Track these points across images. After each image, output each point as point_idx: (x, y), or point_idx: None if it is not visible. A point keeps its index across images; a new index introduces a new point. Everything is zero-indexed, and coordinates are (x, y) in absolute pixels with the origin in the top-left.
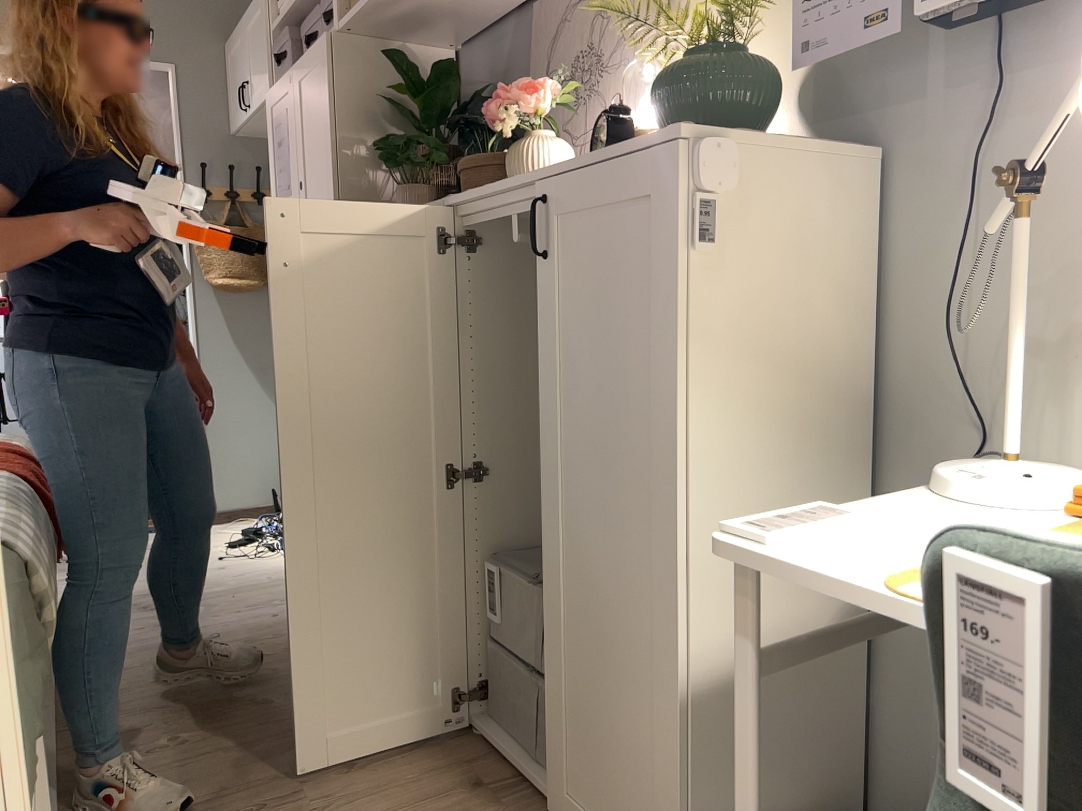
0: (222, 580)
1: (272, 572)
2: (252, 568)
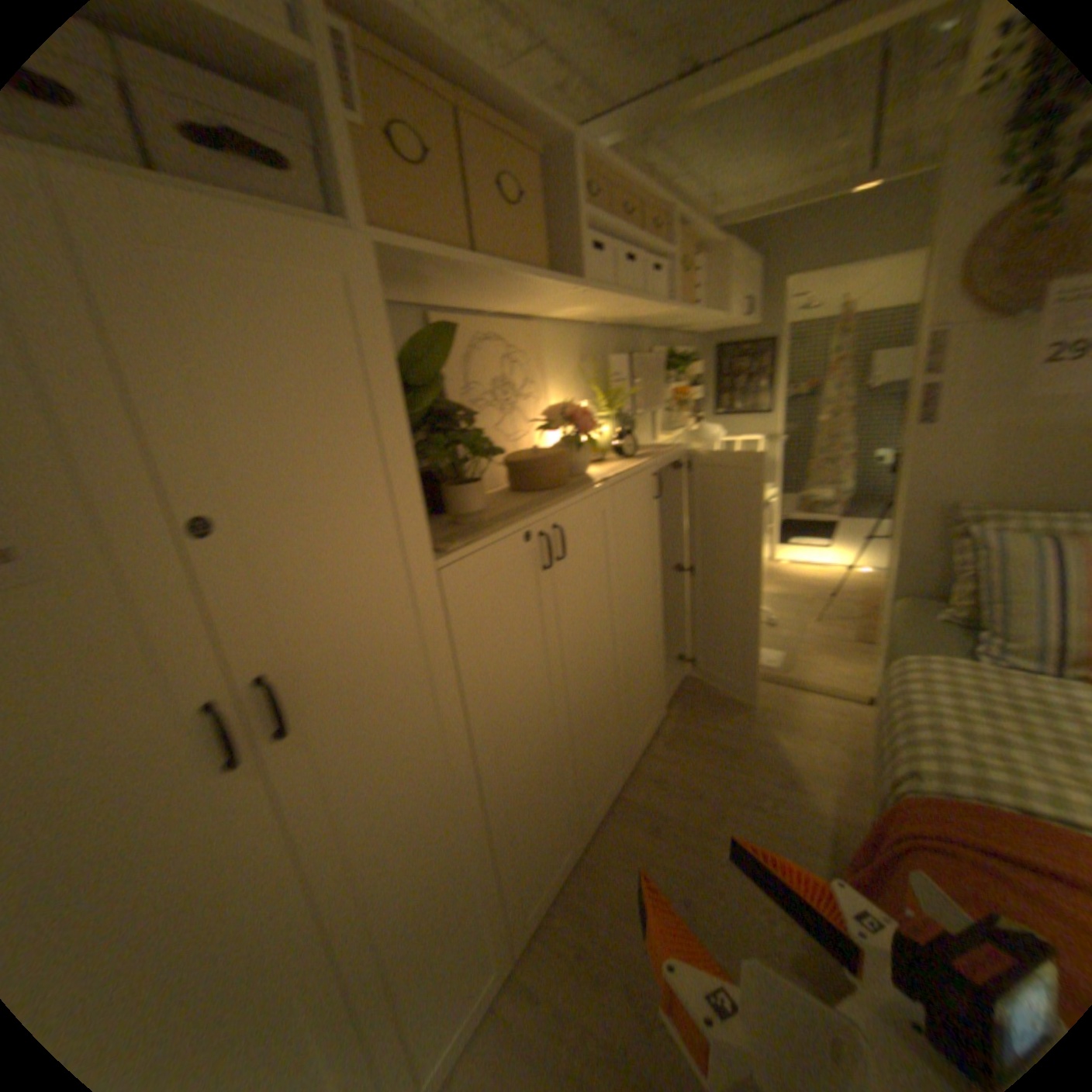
0: None
1: None
2: None
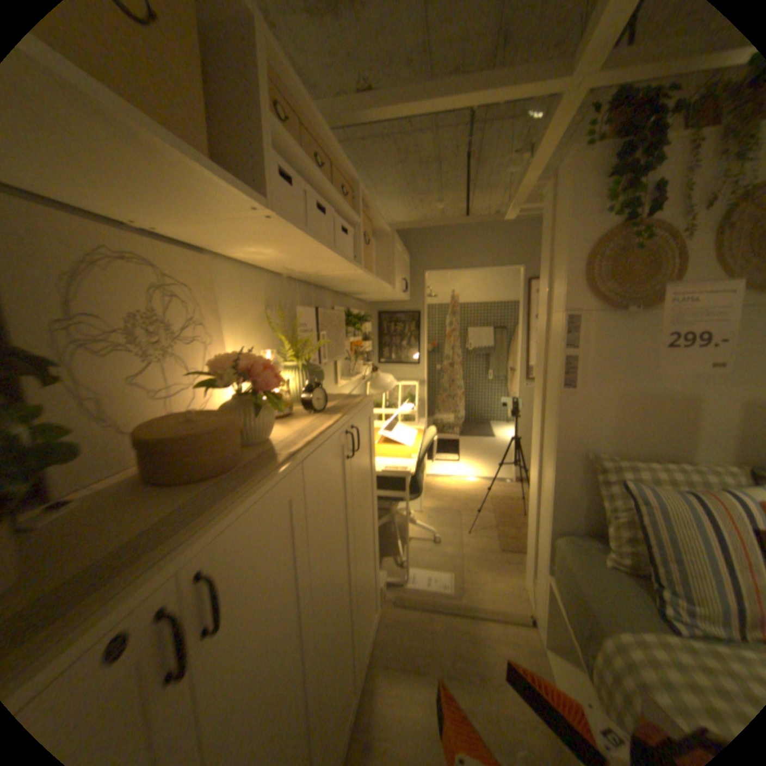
0: None
1: None
2: None
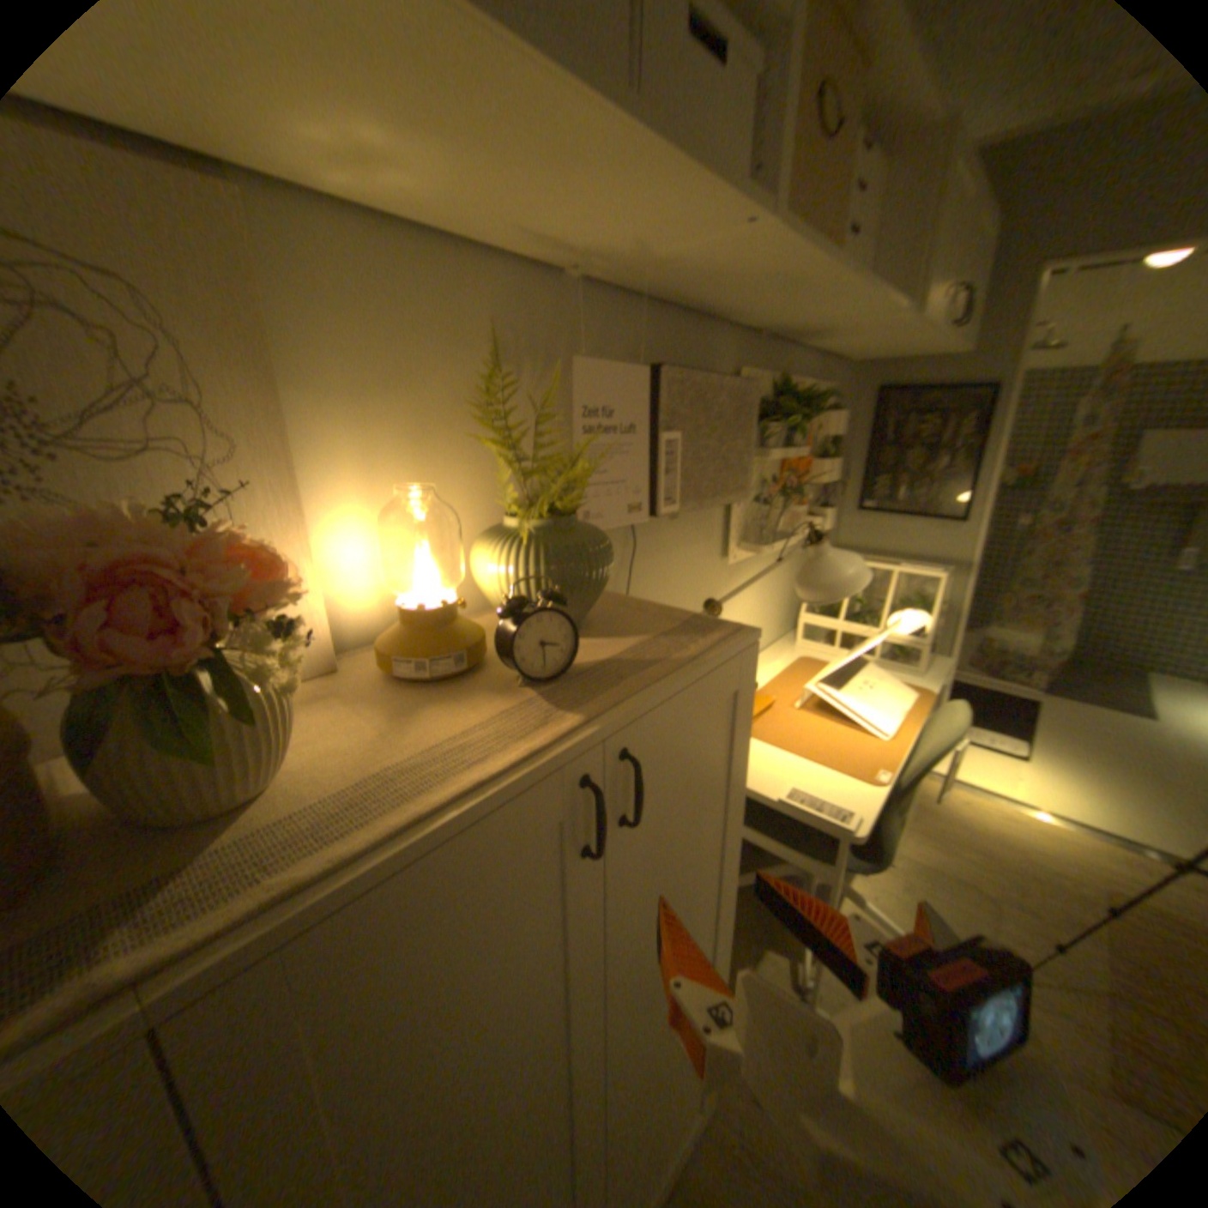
0: None
1: None
2: None
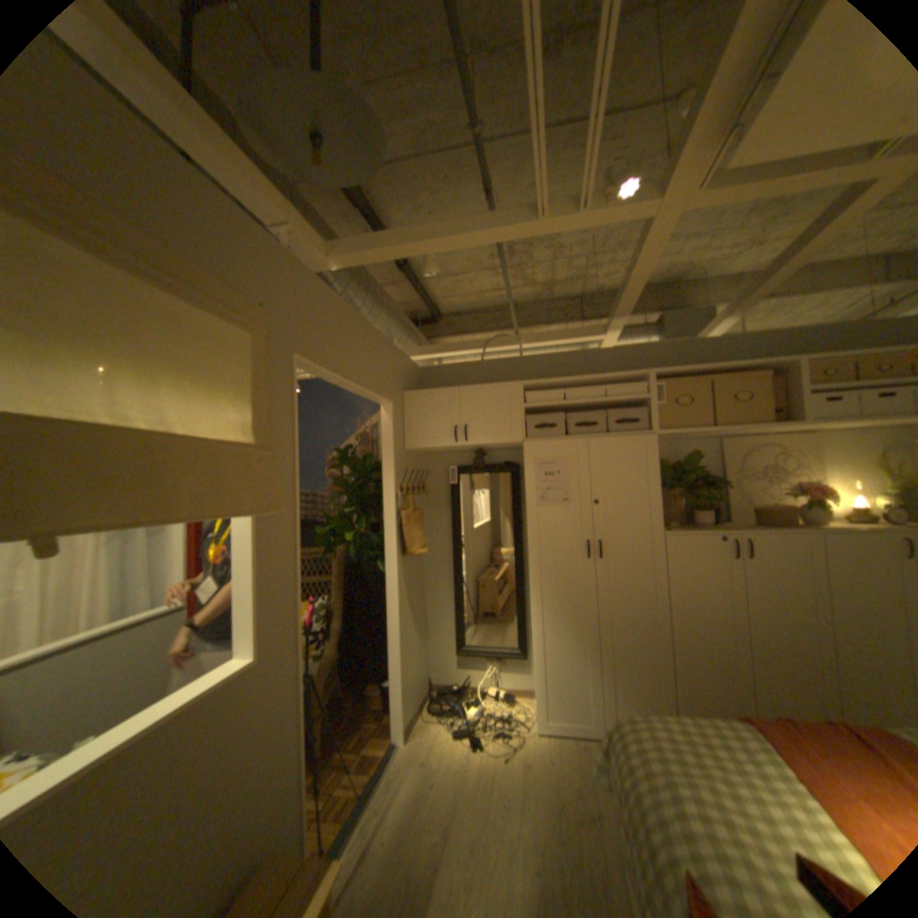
0: (555, 775)
1: (555, 752)
2: (540, 757)
